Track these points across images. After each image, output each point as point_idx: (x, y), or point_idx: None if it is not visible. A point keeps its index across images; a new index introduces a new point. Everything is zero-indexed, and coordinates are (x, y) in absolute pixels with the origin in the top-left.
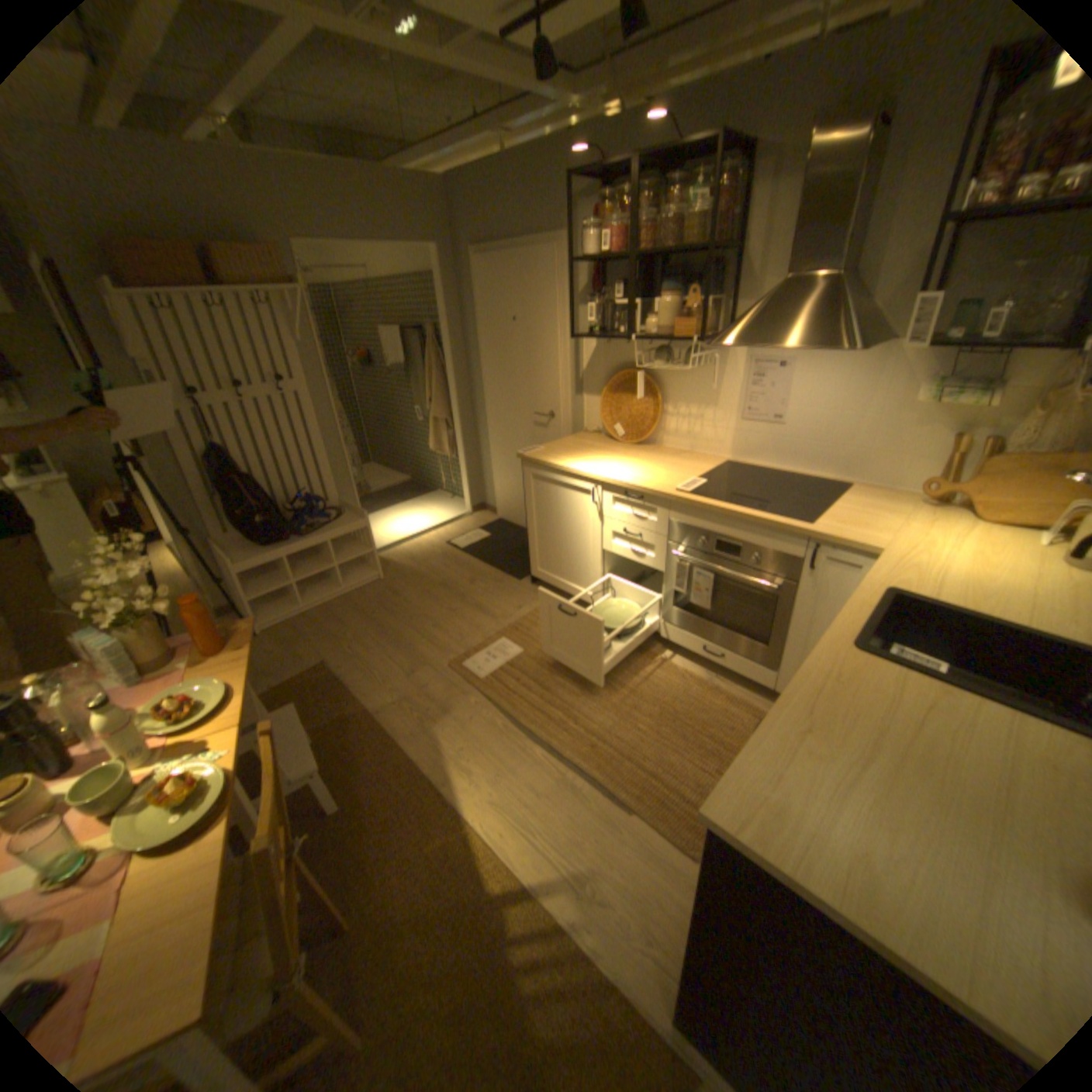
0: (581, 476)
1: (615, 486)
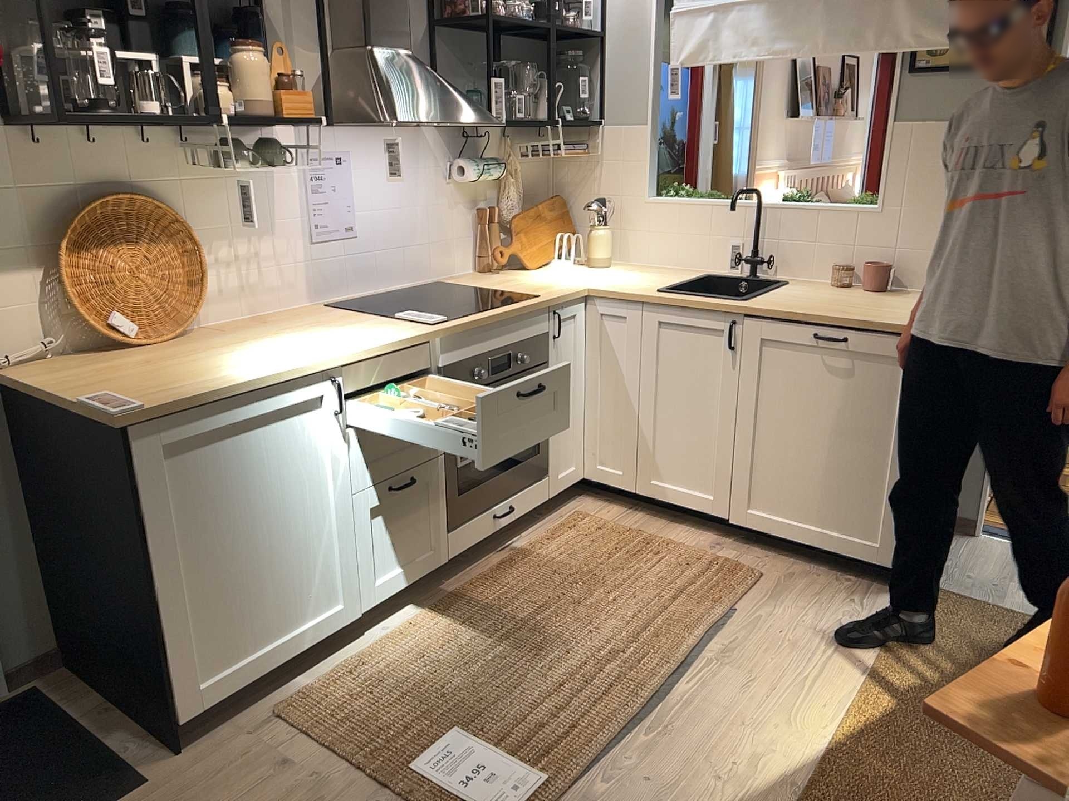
0: (305, 376)
1: (367, 359)
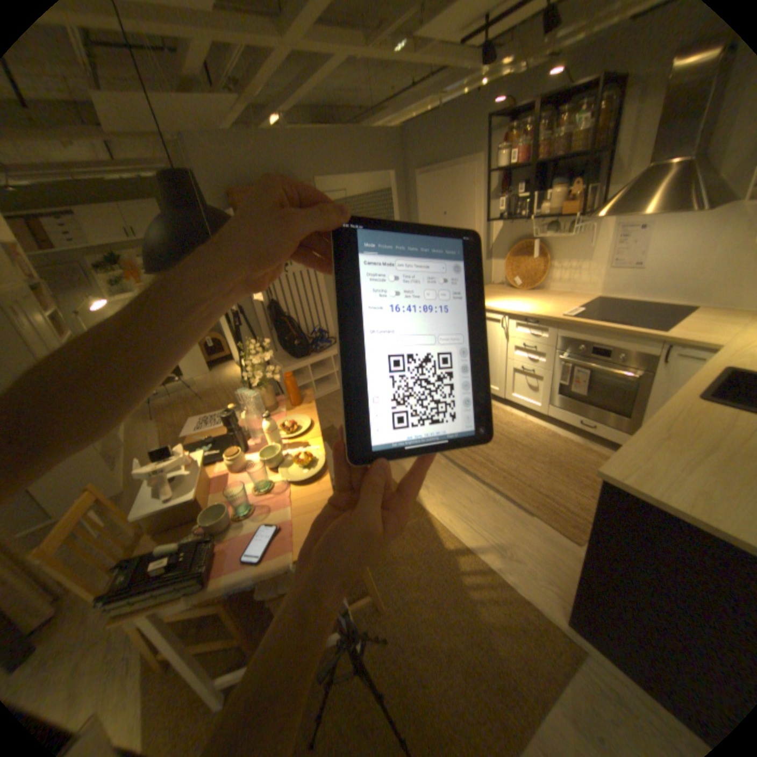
0: (494, 310)
1: (518, 315)
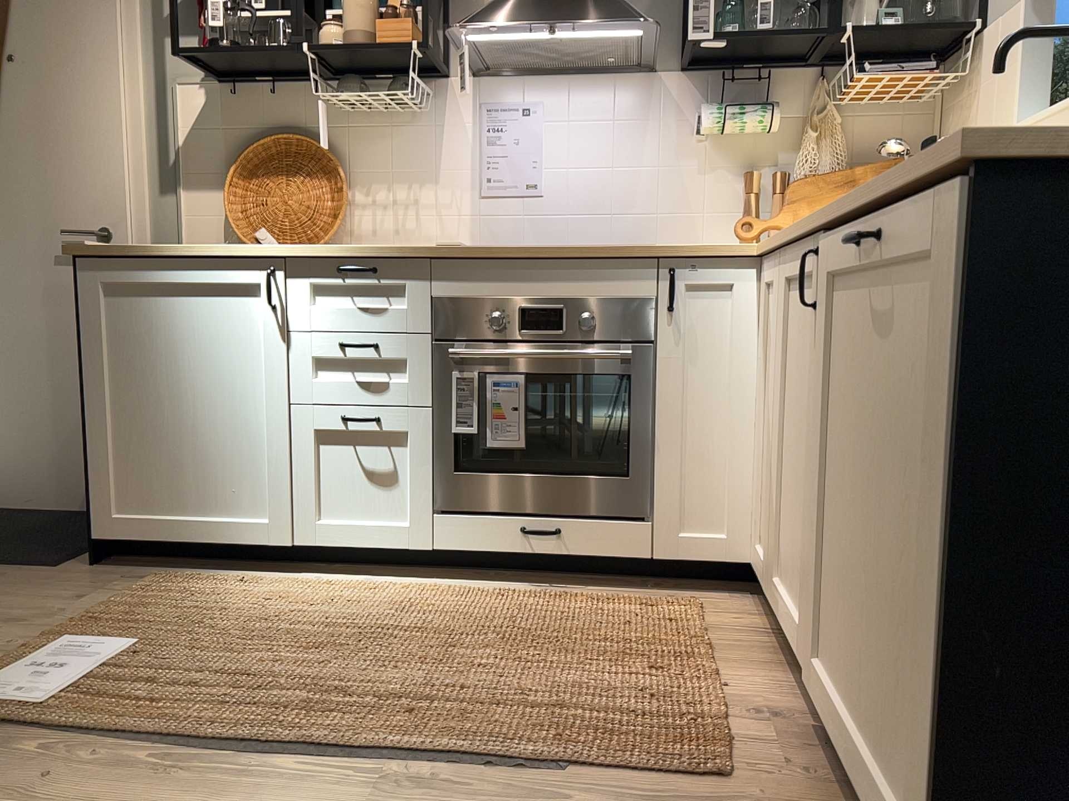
0: (238, 258)
1: (318, 259)
